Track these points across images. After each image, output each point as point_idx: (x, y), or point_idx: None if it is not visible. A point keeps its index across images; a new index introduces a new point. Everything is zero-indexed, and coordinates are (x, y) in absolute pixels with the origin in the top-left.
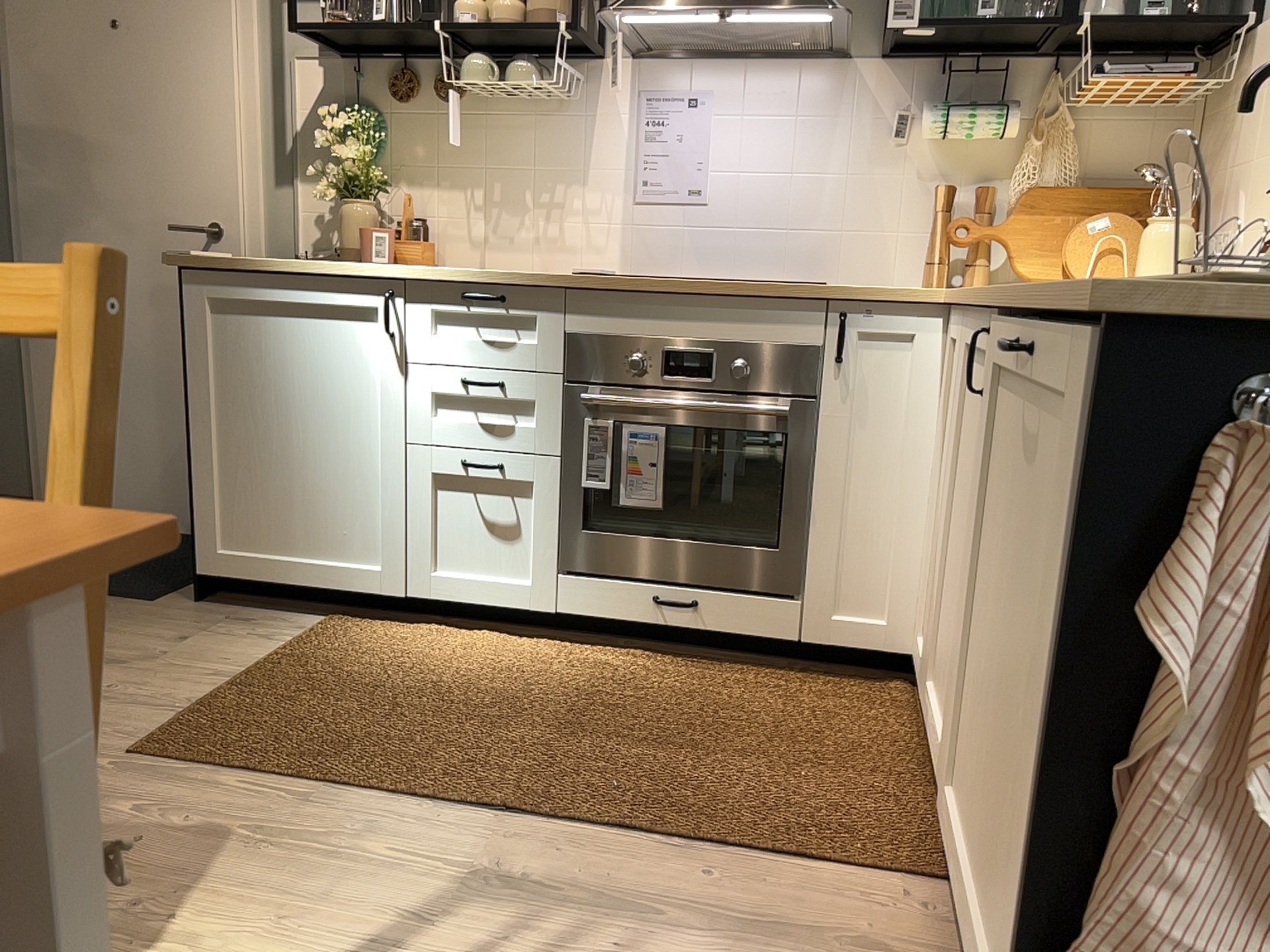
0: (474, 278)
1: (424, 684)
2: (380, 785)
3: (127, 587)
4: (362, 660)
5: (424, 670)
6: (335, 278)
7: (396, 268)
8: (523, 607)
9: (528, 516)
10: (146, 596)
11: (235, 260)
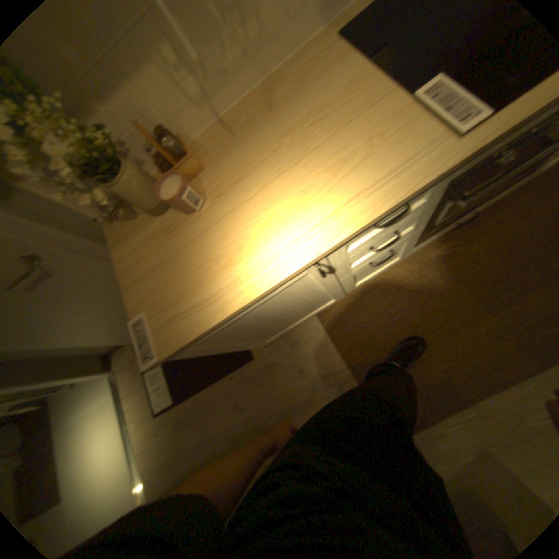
0: (386, 213)
1: (410, 327)
2: (488, 395)
3: (232, 361)
4: (371, 333)
5: (397, 320)
6: (269, 290)
7: (316, 255)
8: (395, 264)
9: (401, 248)
10: (246, 360)
11: (187, 340)
